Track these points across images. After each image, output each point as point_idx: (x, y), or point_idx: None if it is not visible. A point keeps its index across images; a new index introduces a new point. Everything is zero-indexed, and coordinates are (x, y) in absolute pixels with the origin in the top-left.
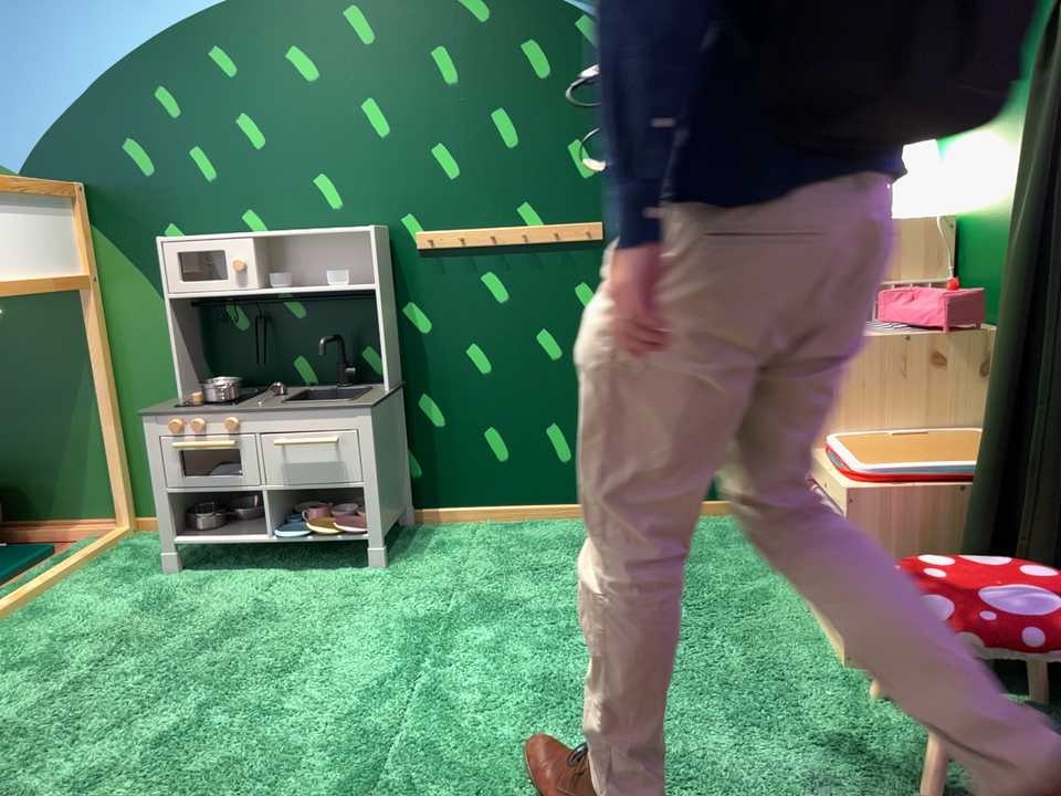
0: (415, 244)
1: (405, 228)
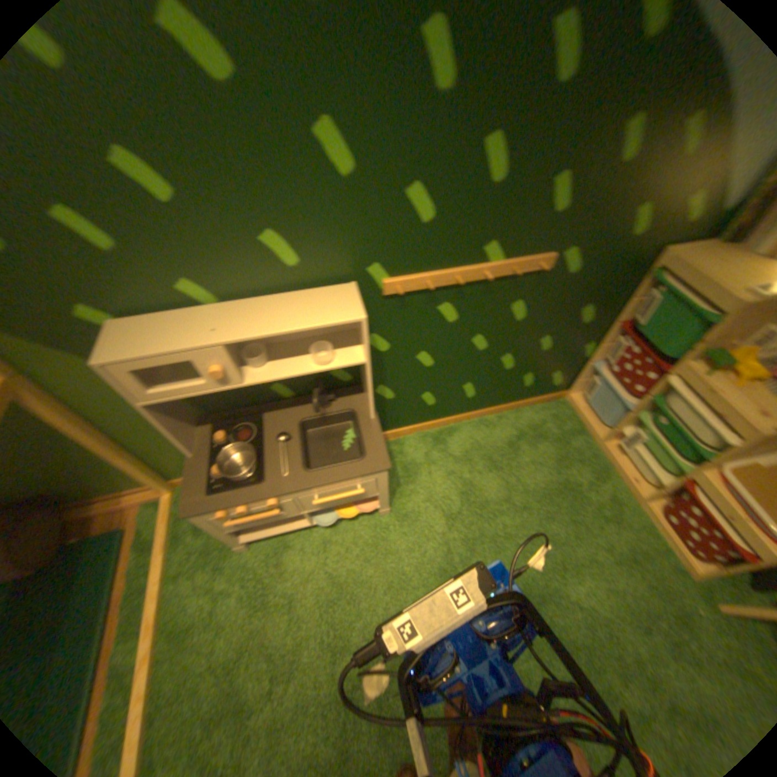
0: (384, 291)
1: (373, 278)
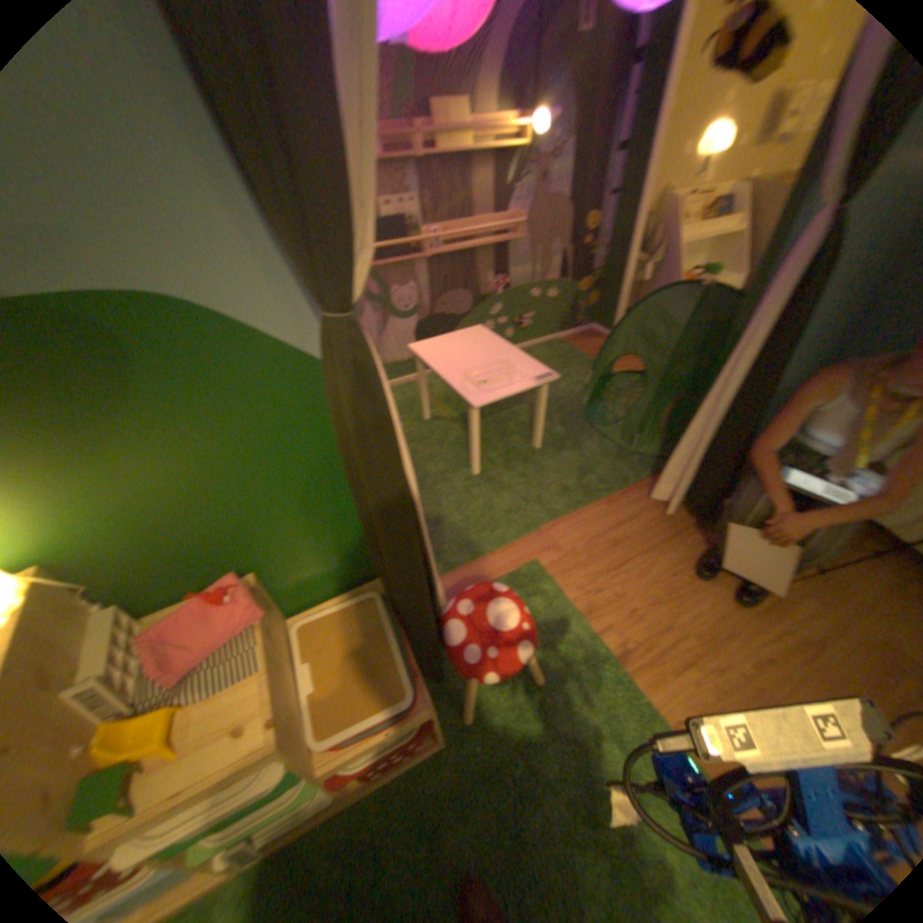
0: None
1: None
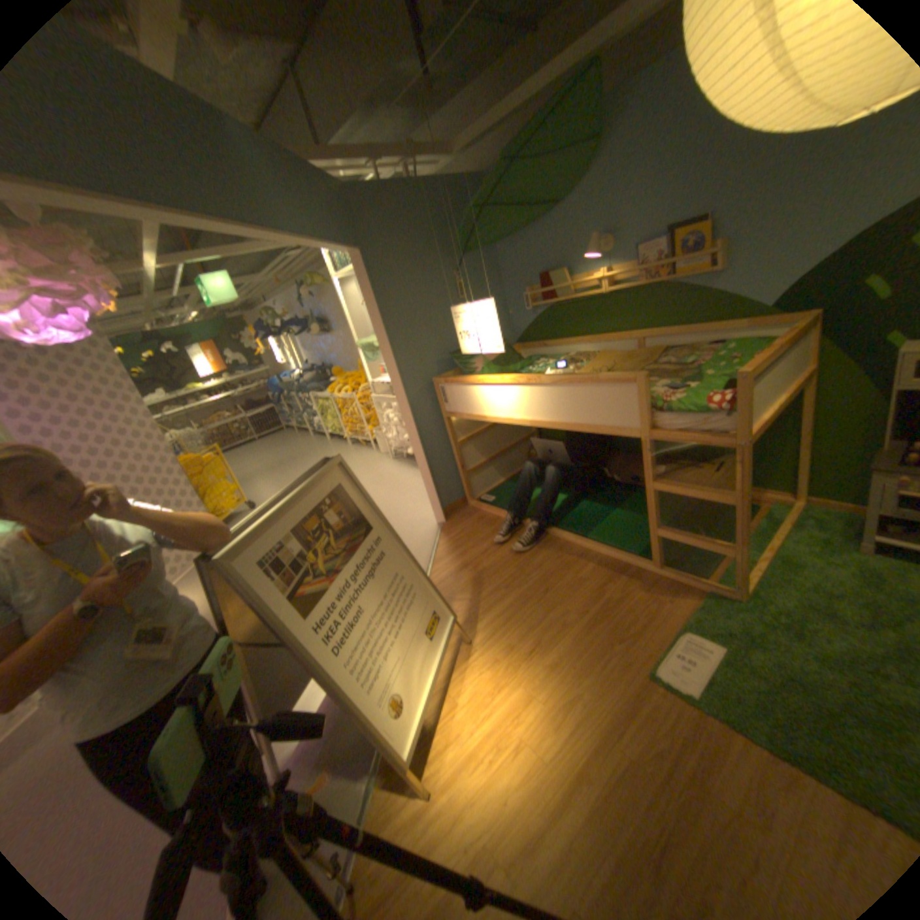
0: None
1: None
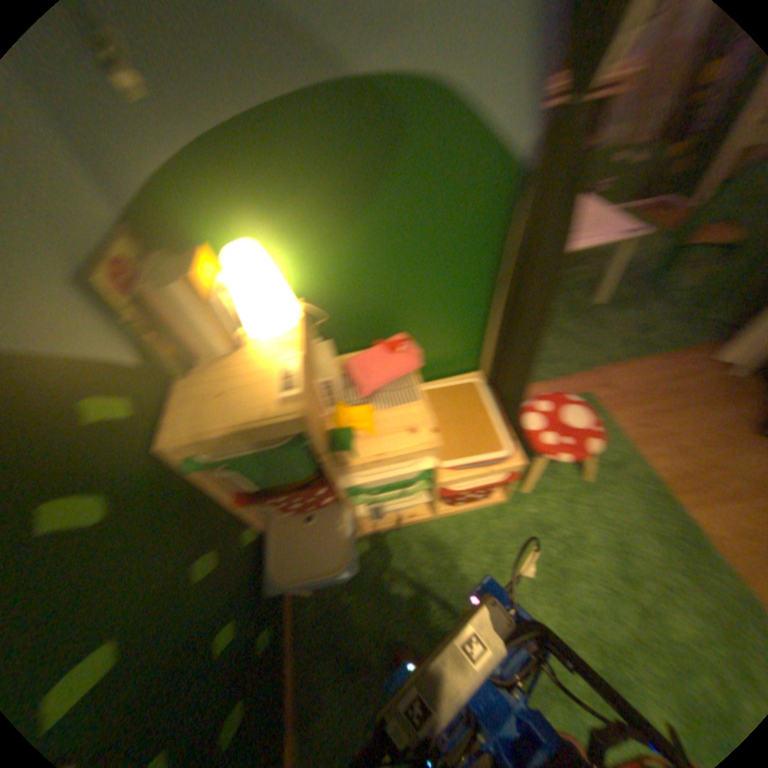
0: None
1: None
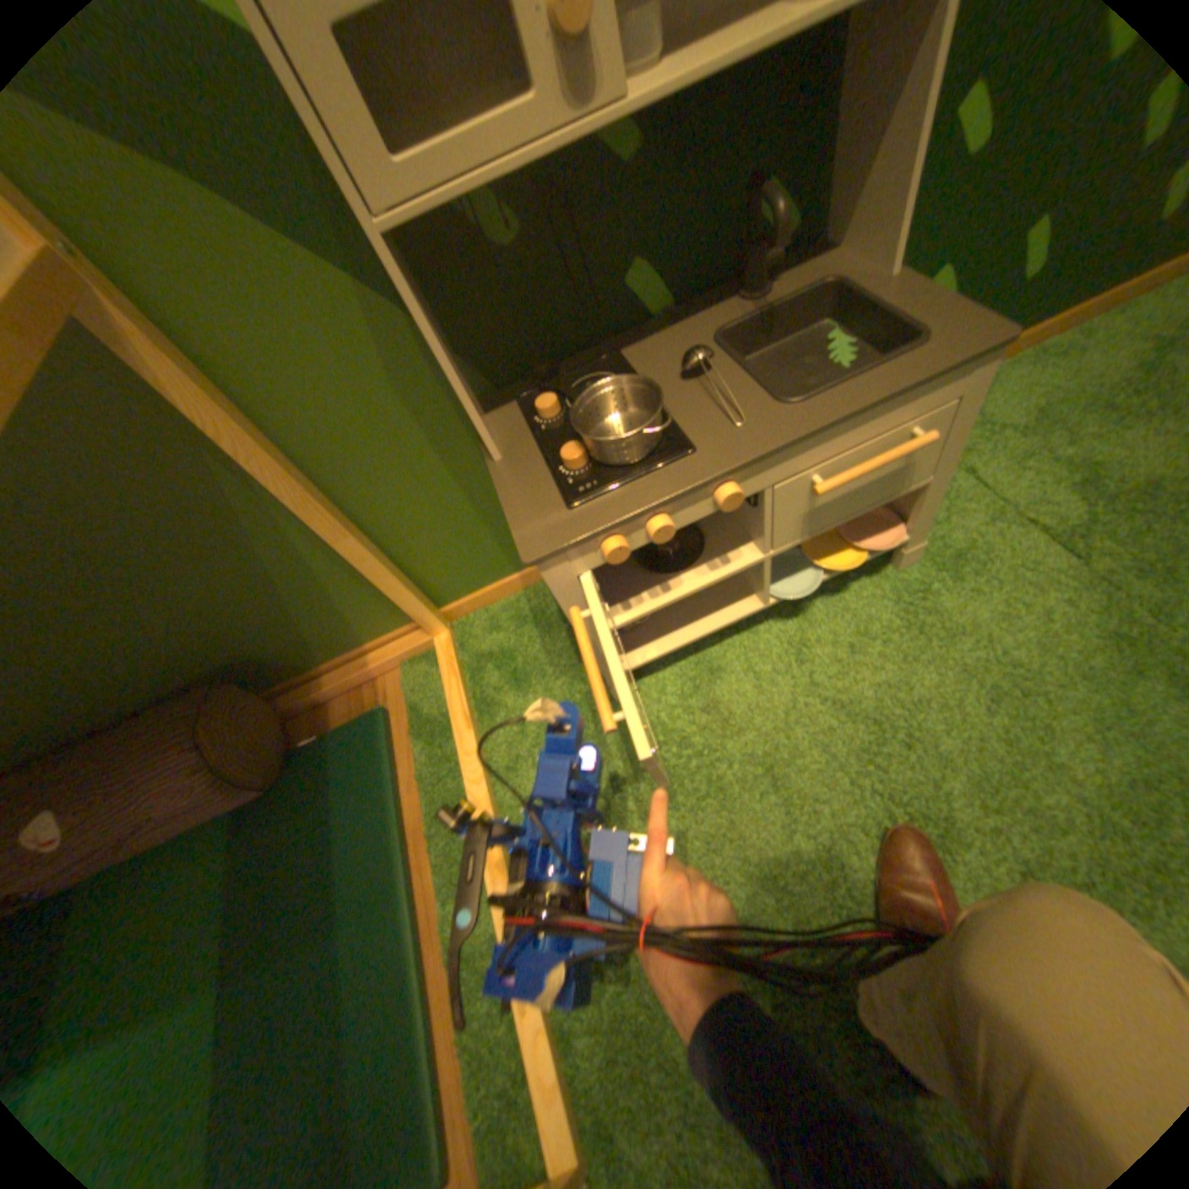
0: None
1: None
